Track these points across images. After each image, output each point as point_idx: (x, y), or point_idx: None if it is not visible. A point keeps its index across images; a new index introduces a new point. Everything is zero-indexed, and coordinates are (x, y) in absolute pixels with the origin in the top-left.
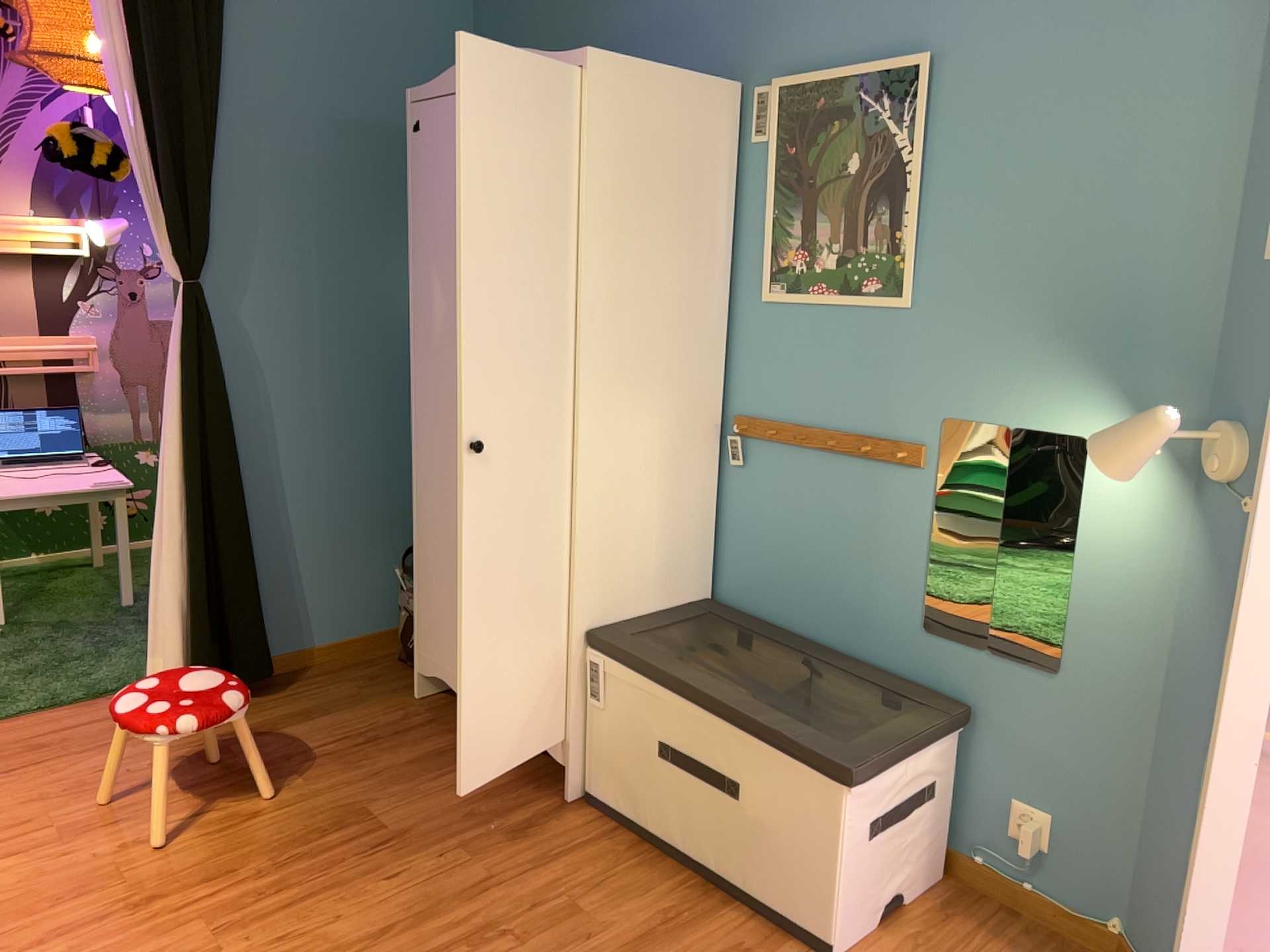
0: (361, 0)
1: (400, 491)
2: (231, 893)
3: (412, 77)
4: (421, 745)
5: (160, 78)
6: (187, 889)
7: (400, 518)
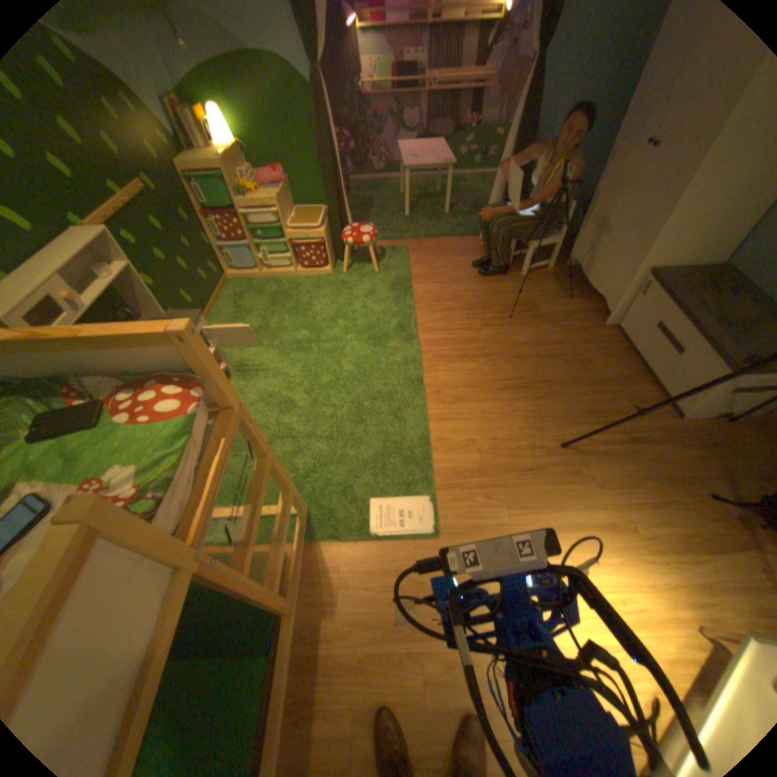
0: None
1: (595, 173)
2: (487, 316)
3: None
4: (560, 287)
5: None
6: (476, 311)
7: (590, 186)
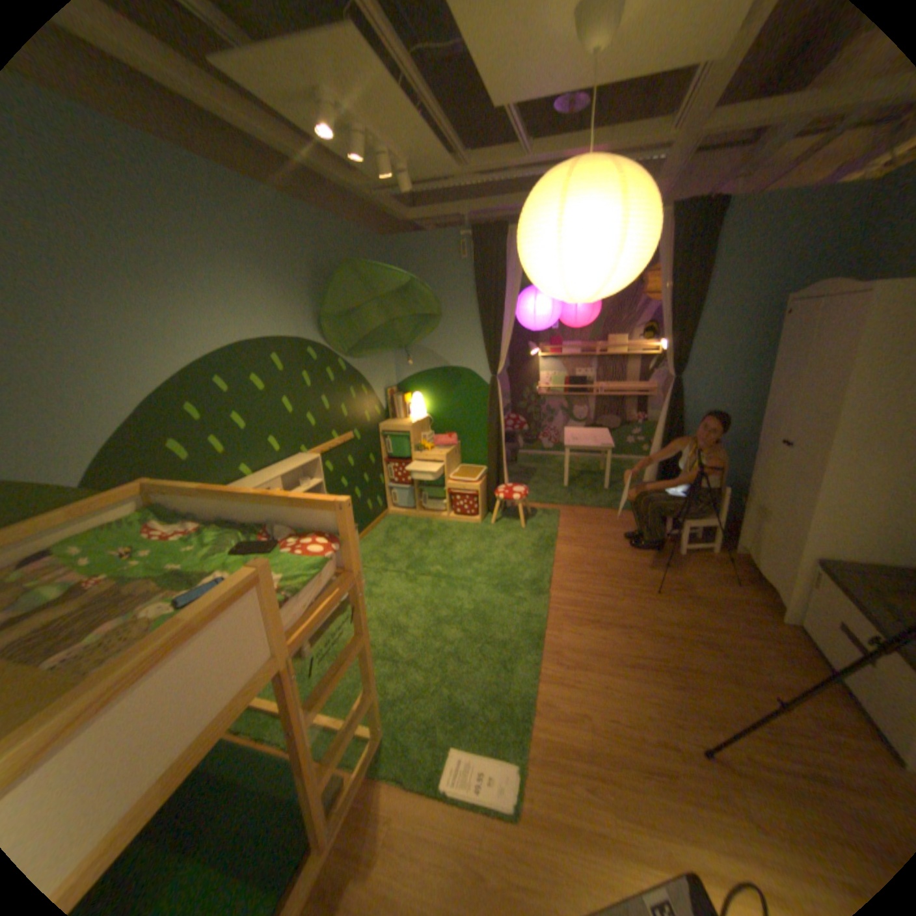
0: (785, 247)
1: (758, 467)
2: (633, 588)
3: (809, 277)
4: (728, 574)
5: (677, 306)
6: (621, 580)
7: (756, 478)
